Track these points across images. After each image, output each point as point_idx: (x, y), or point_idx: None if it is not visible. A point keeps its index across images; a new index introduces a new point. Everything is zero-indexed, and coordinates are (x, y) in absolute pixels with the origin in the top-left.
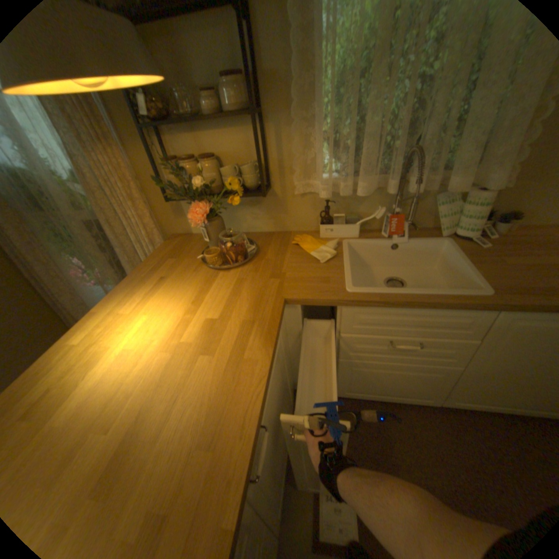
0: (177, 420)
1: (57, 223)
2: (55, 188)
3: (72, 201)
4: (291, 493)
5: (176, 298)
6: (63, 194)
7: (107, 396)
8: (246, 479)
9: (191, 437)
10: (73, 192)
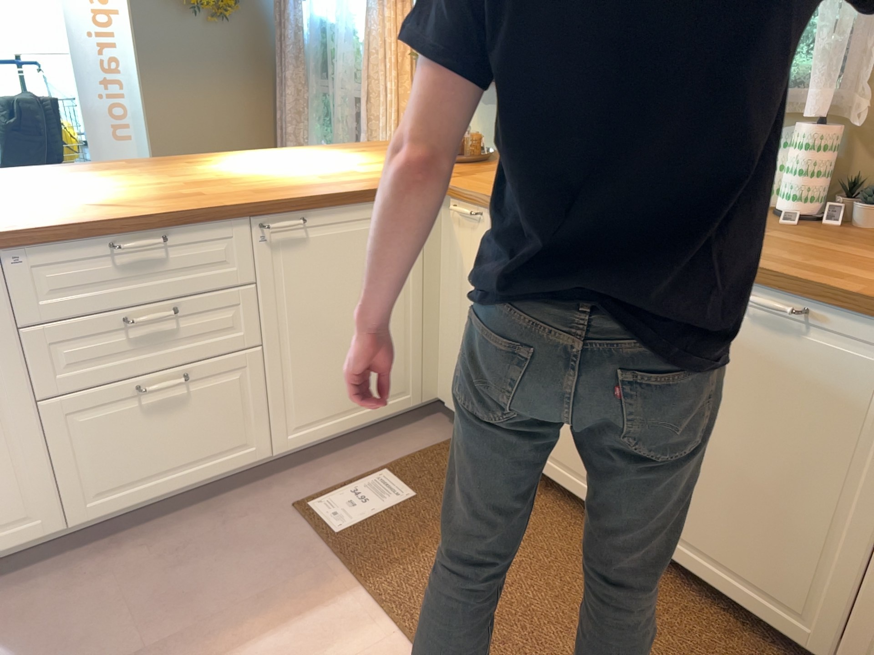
0: (258, 184)
1: (333, 95)
2: (345, 48)
3: (353, 69)
4: (325, 466)
5: (352, 159)
6: (348, 58)
7: (237, 170)
8: (258, 206)
9: (254, 189)
10: (359, 58)
